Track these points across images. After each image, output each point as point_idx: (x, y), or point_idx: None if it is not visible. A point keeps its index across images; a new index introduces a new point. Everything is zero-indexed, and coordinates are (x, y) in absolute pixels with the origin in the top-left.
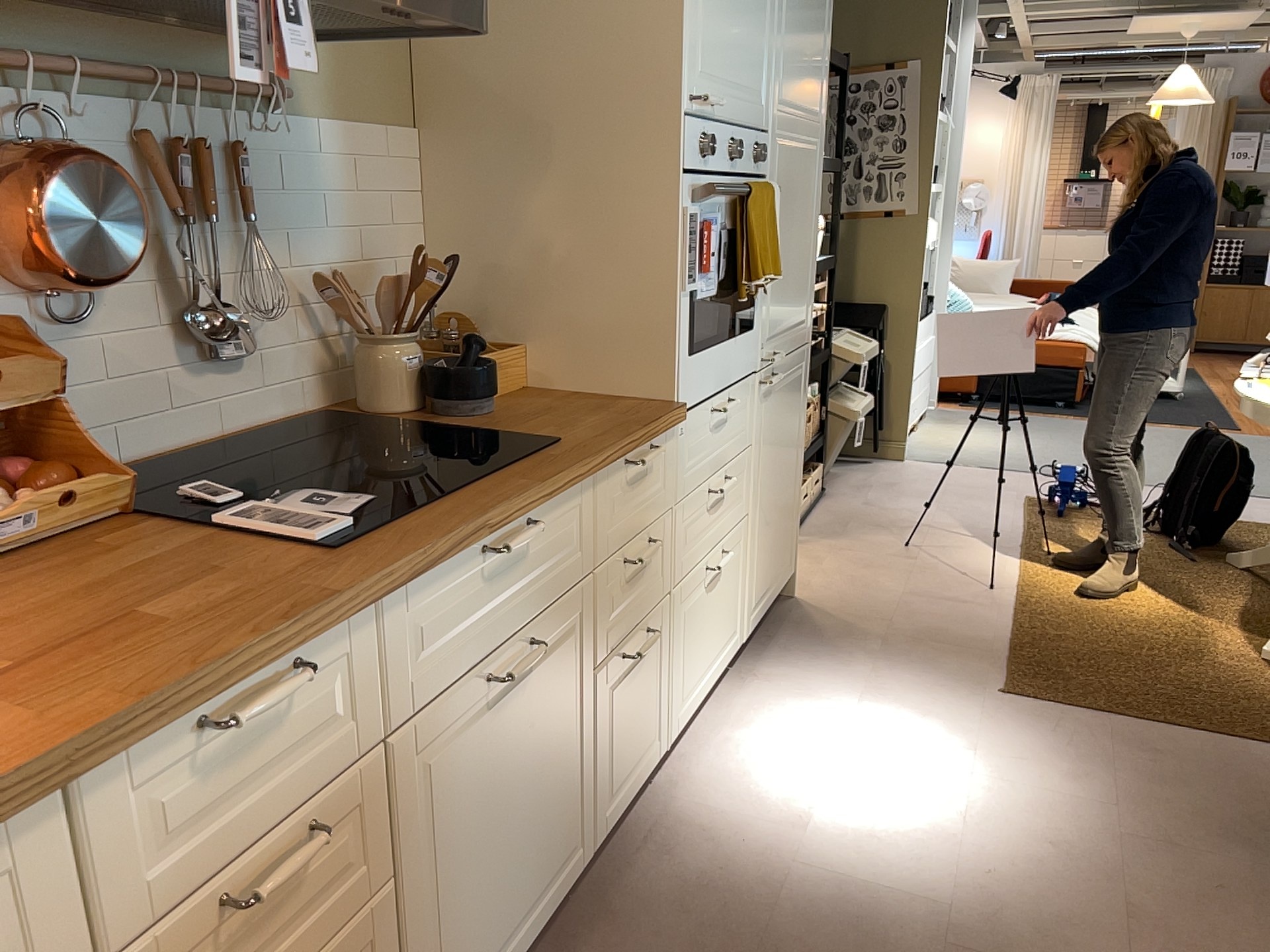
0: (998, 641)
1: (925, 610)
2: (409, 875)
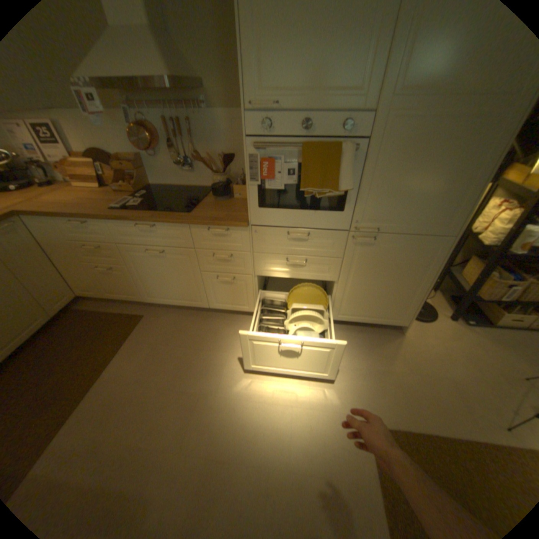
0: (430, 429)
1: (439, 391)
2: (131, 269)
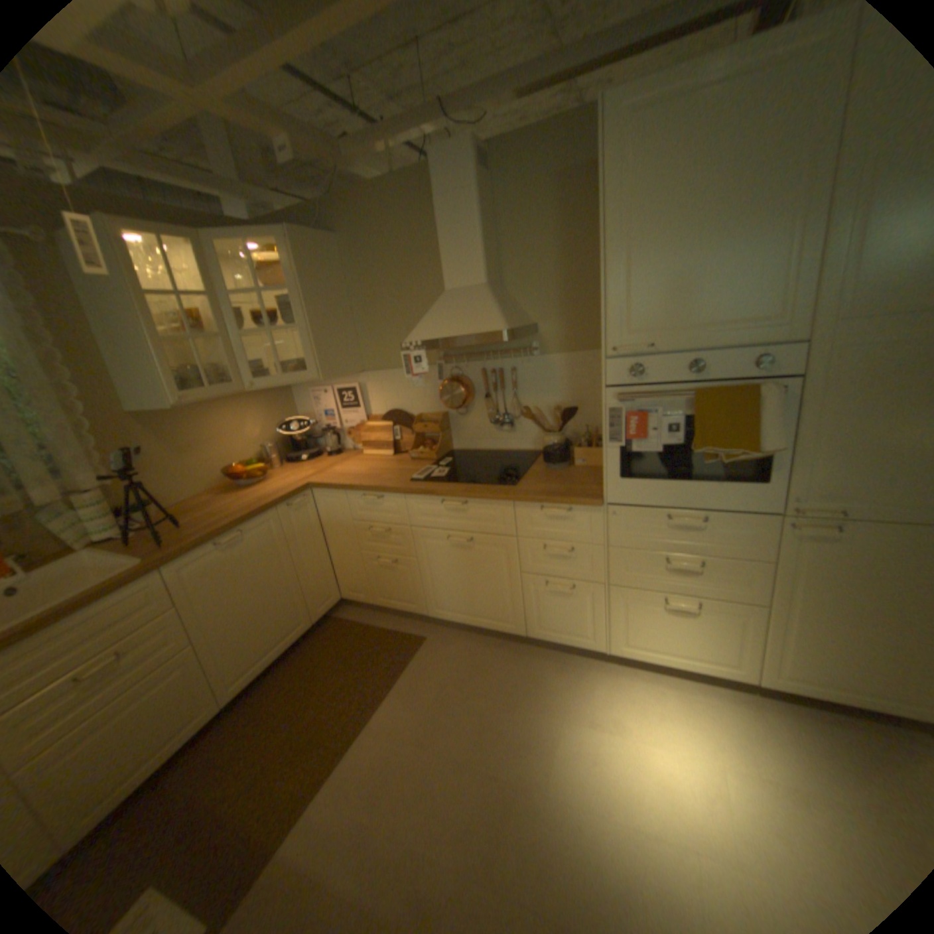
0: None
1: None
2: (423, 562)
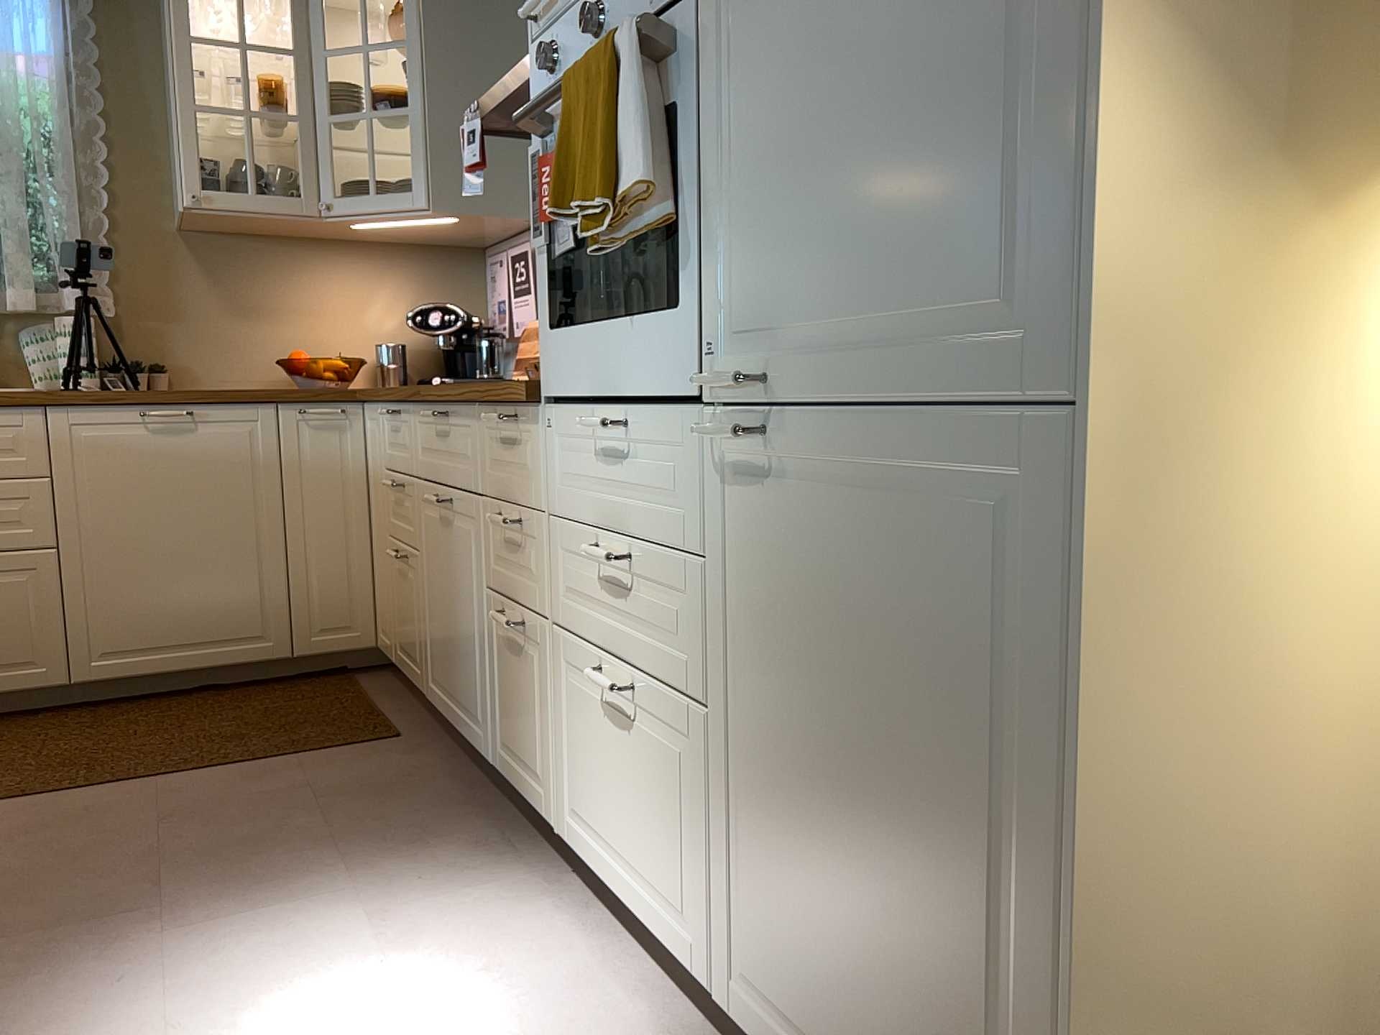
0: None
1: None
2: (422, 562)
